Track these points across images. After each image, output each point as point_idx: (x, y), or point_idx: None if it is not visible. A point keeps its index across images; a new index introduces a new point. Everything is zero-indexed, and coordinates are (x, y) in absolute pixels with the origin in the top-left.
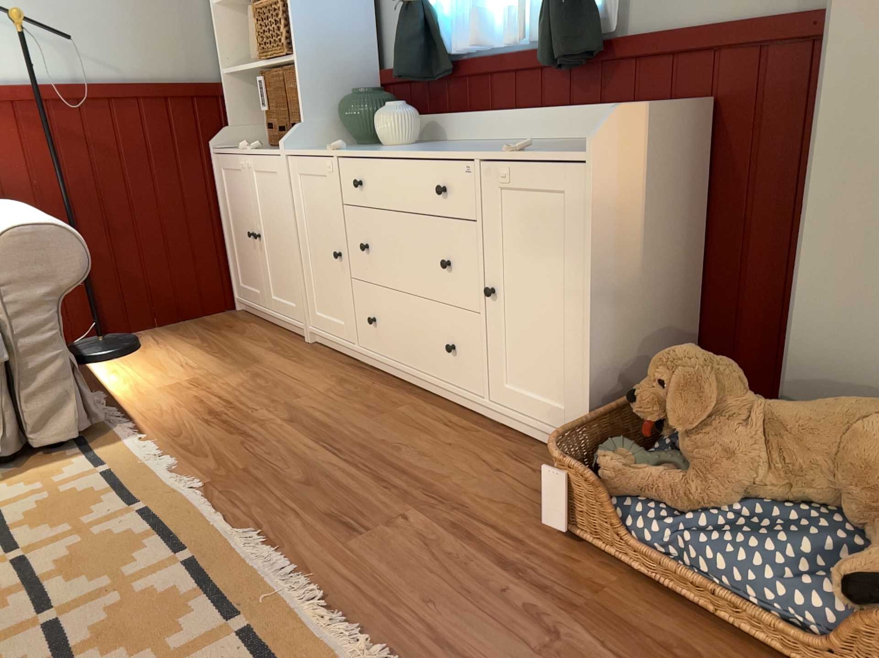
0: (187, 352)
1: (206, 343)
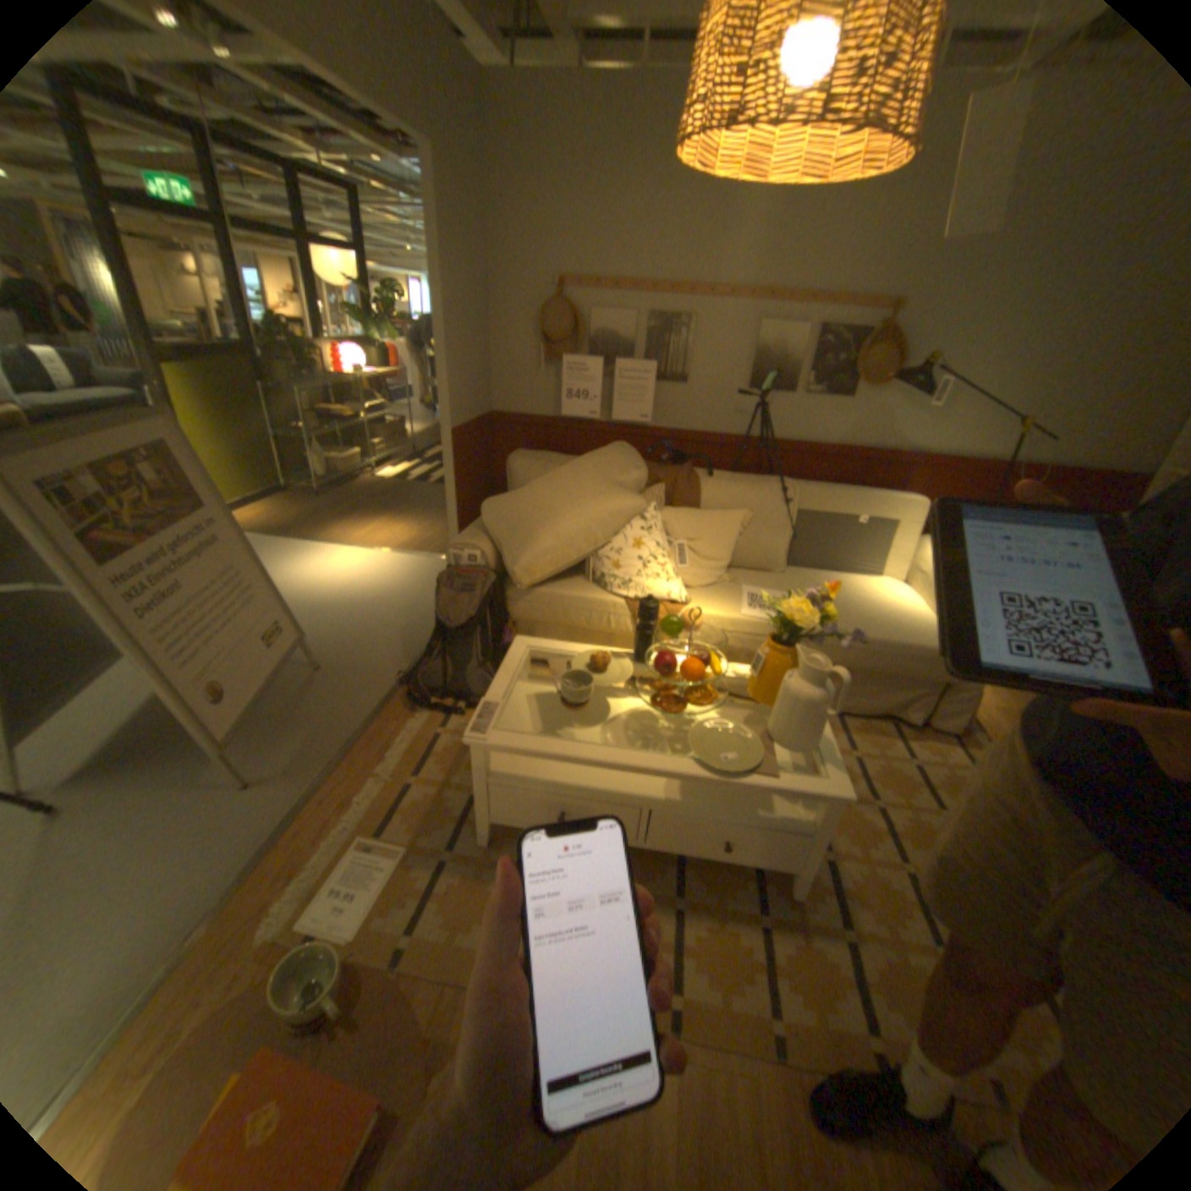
0: None
1: None
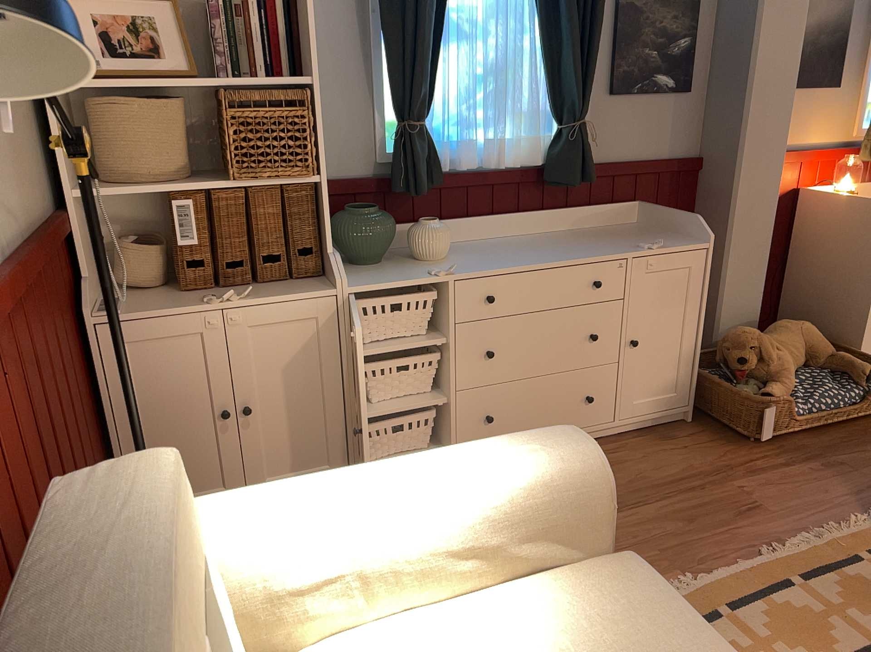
0: None
1: None
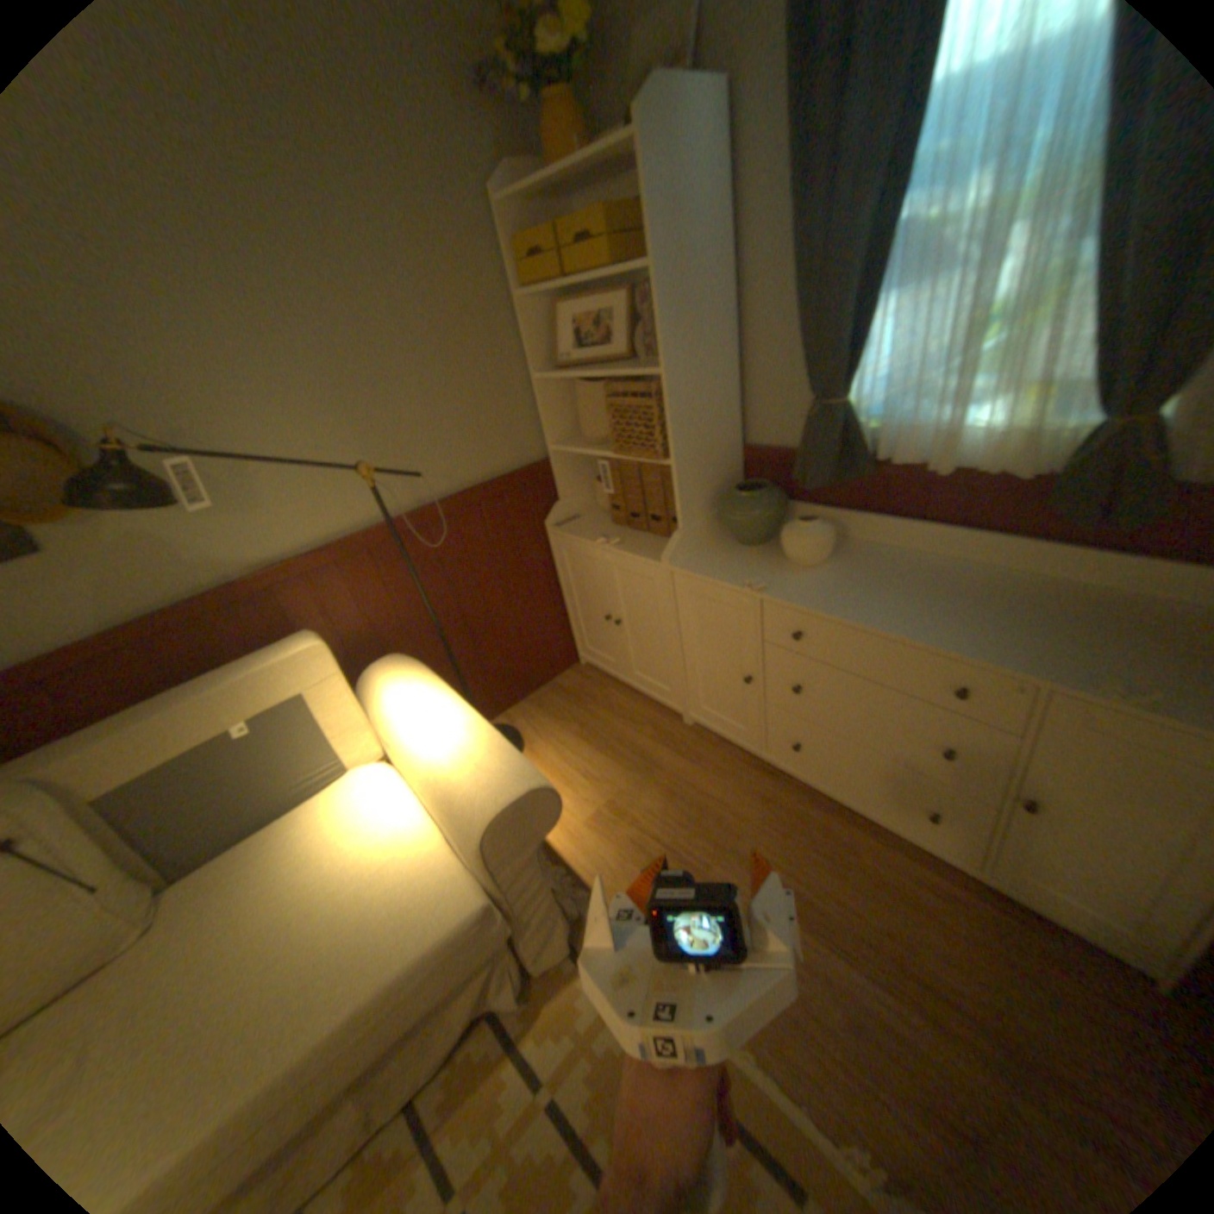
0: (575, 746)
1: (584, 727)
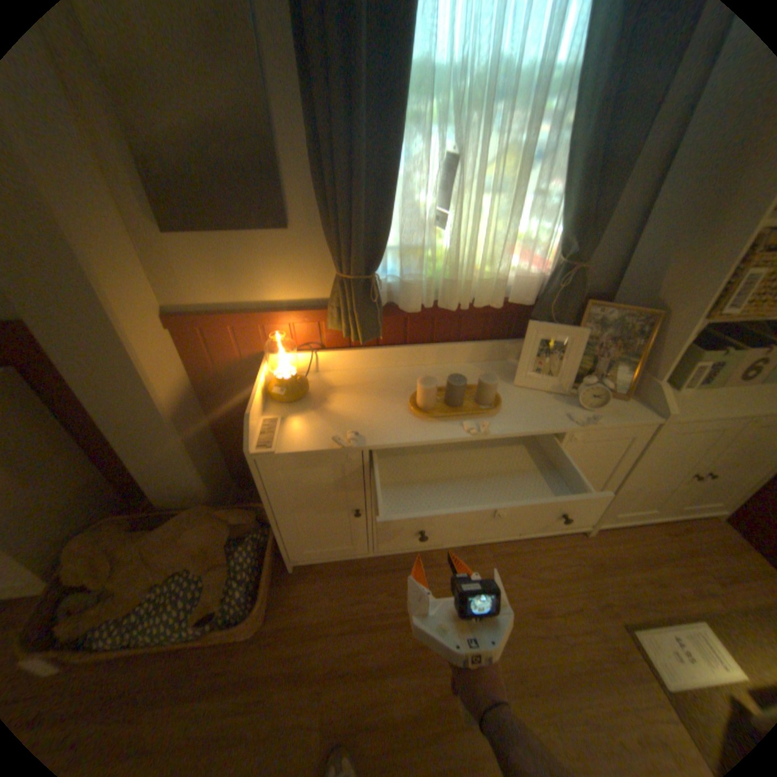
0: None
1: None
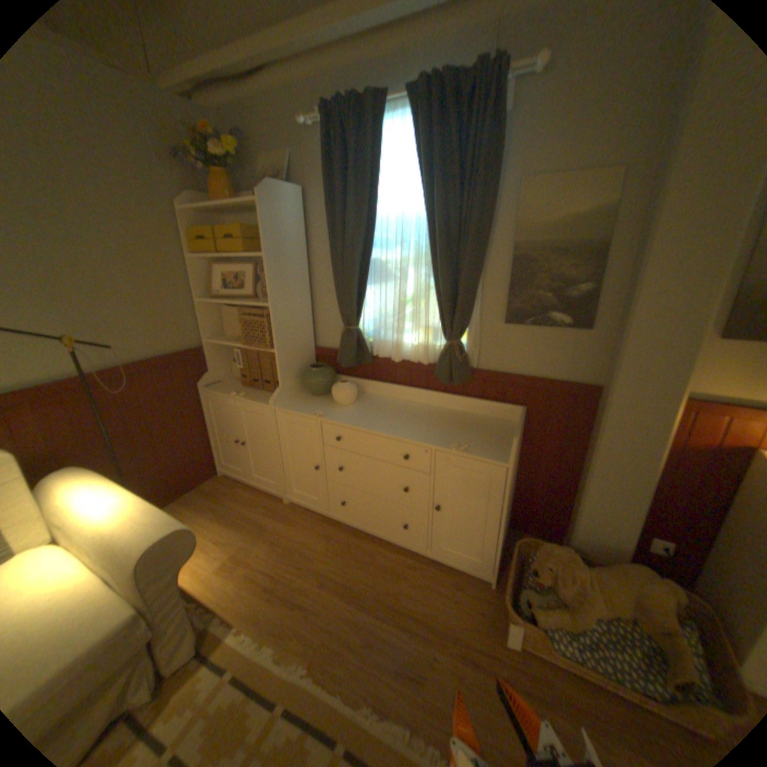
0: (209, 527)
1: (217, 514)
